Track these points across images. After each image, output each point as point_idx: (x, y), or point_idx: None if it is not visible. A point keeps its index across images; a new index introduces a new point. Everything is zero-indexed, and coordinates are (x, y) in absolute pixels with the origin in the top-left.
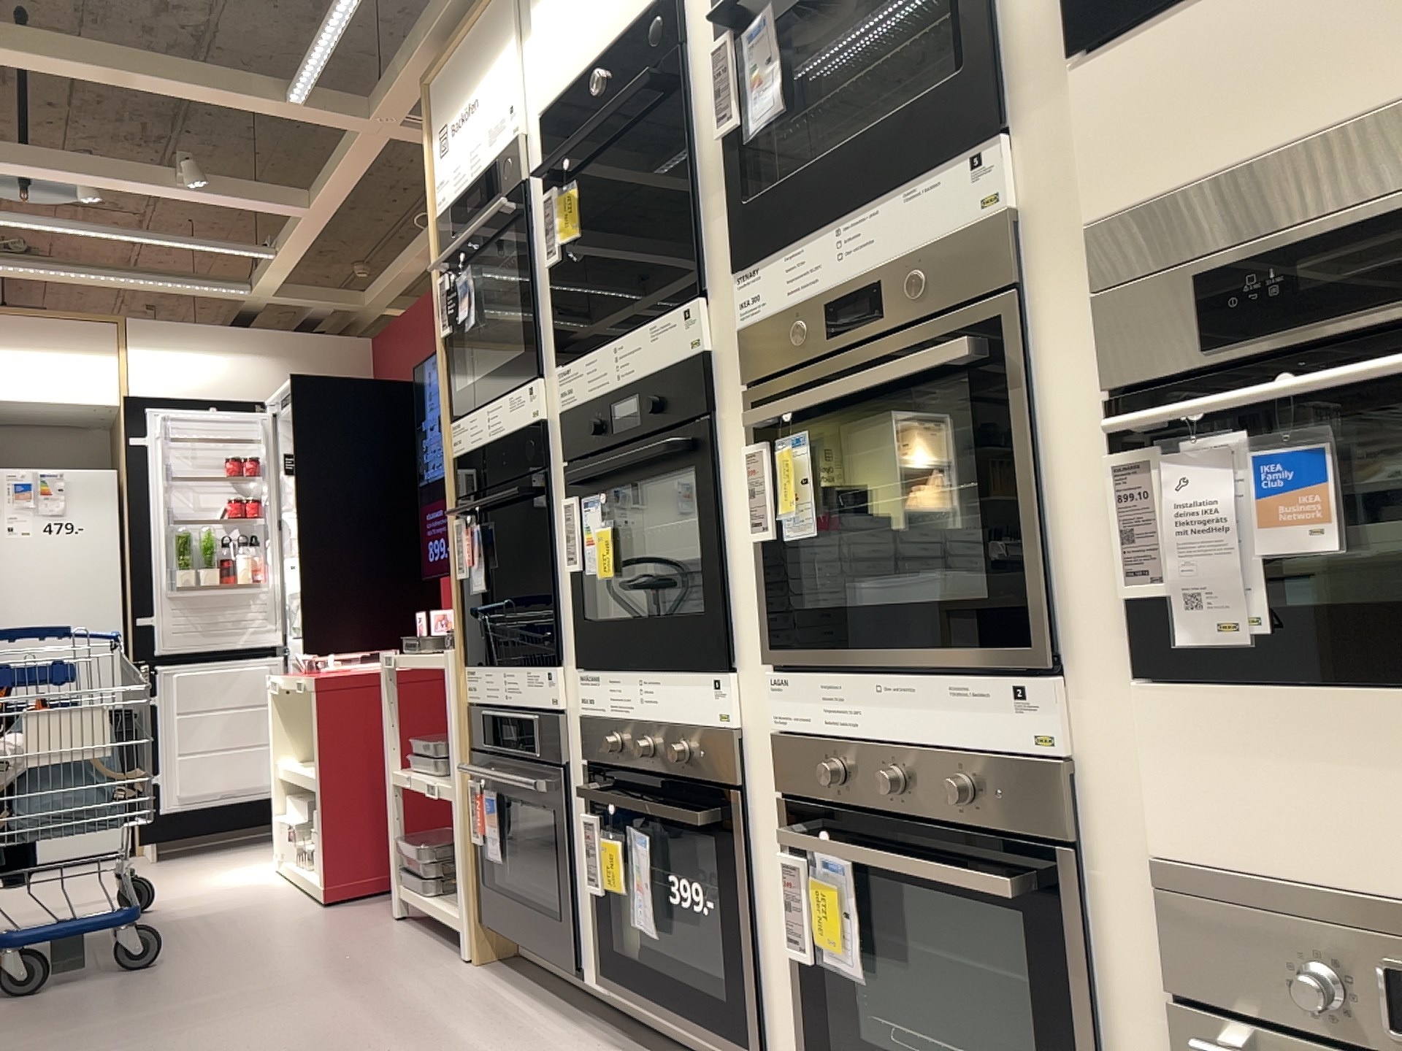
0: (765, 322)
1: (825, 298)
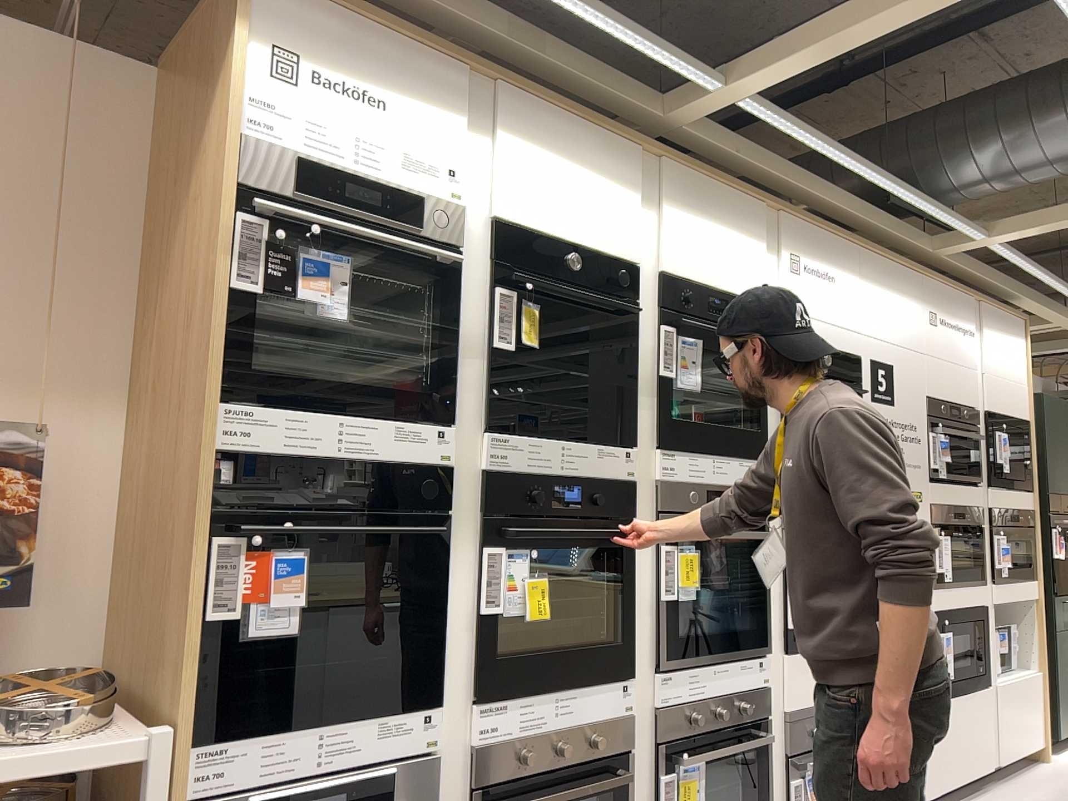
0: (670, 481)
1: (698, 484)
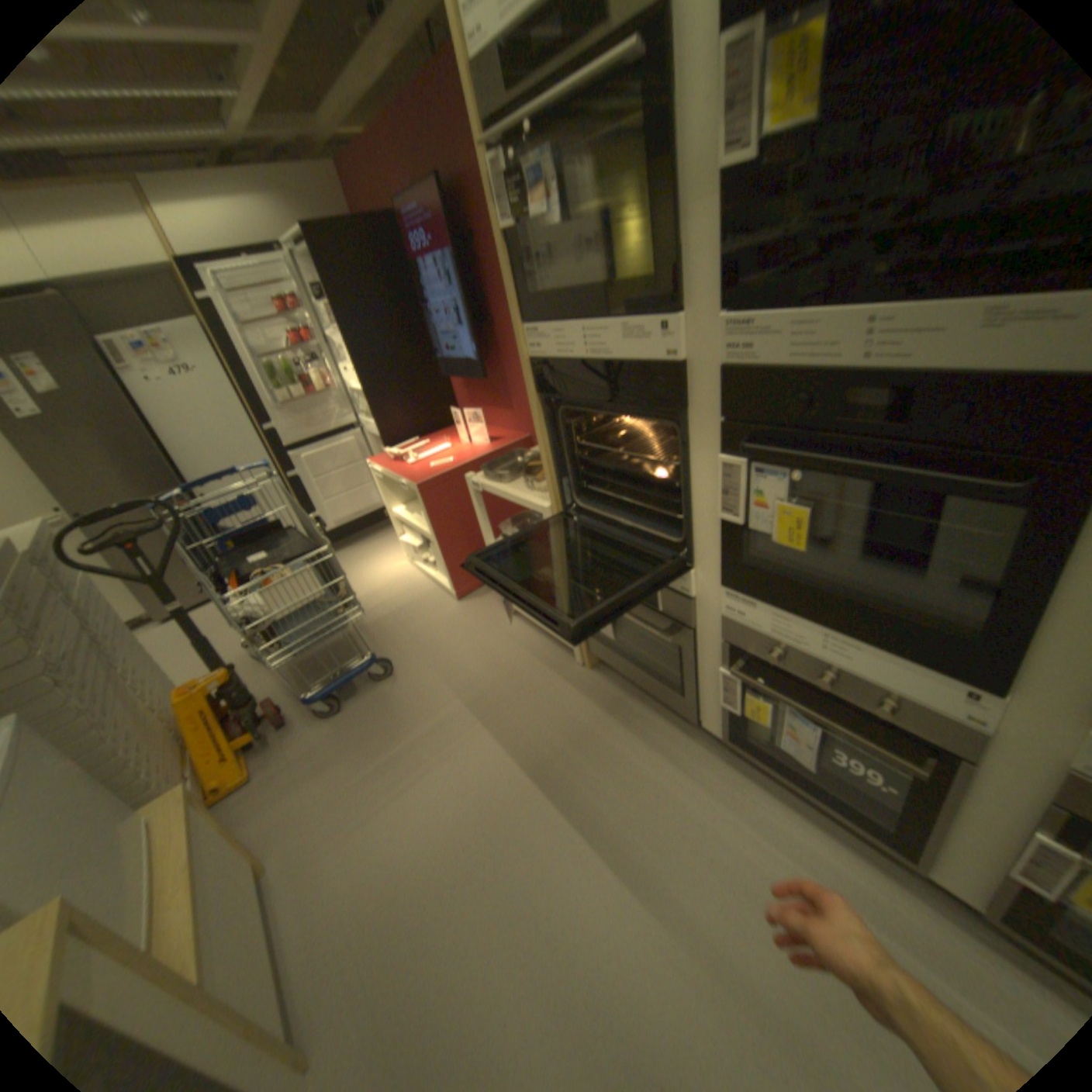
0: None
1: None
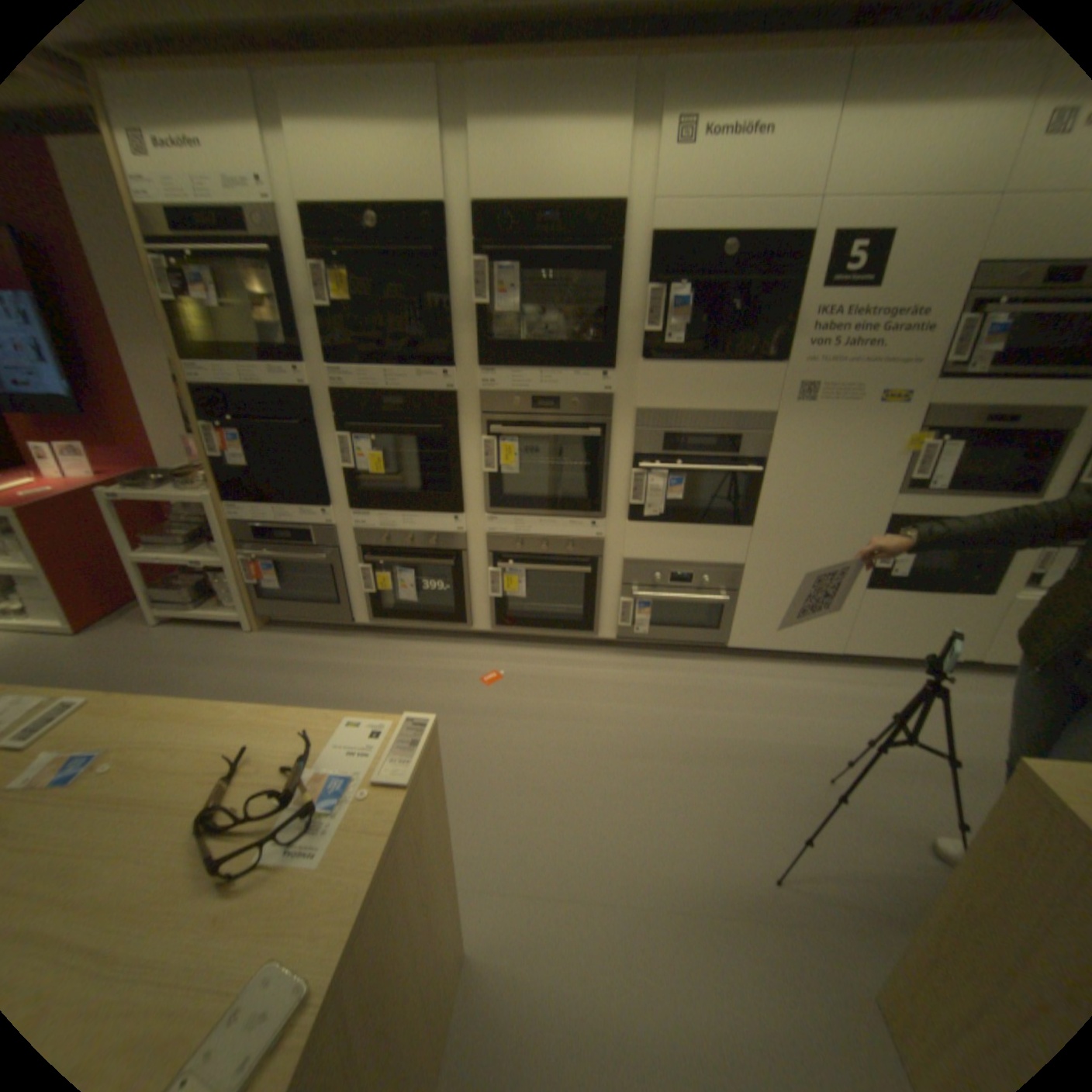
0: (496, 396)
1: (530, 397)
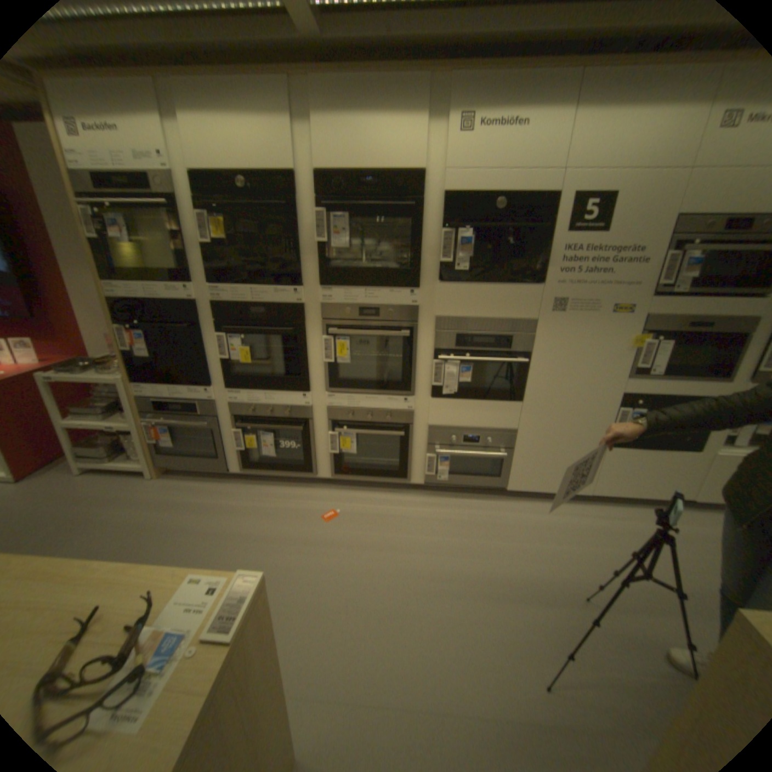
0: (333, 306)
1: (358, 307)
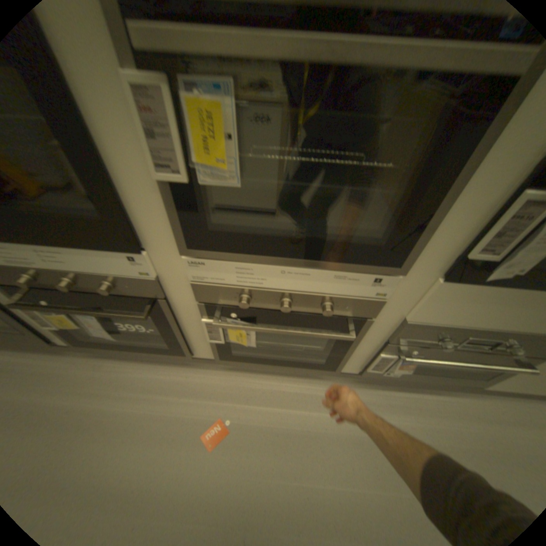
0: None
1: None
